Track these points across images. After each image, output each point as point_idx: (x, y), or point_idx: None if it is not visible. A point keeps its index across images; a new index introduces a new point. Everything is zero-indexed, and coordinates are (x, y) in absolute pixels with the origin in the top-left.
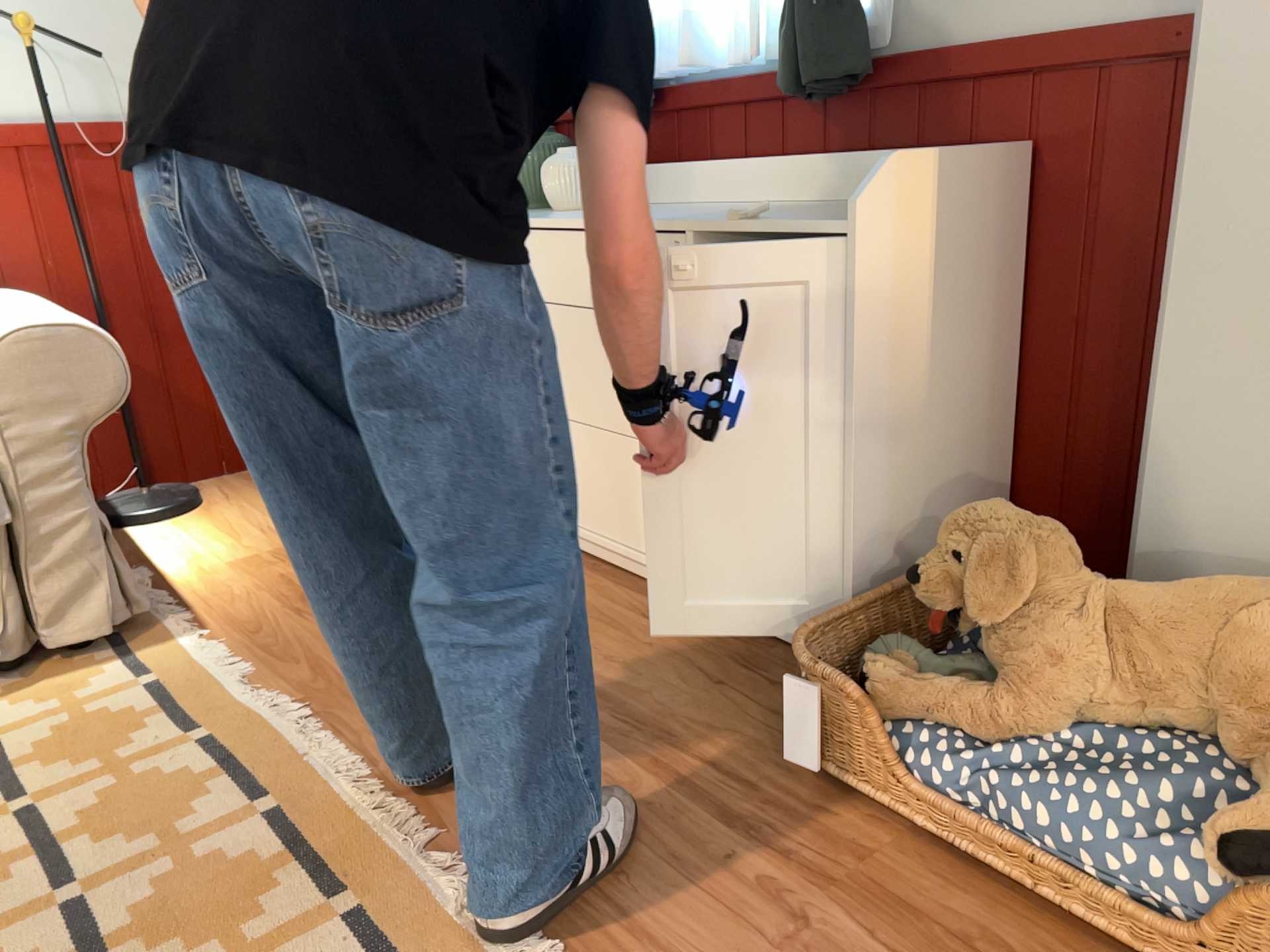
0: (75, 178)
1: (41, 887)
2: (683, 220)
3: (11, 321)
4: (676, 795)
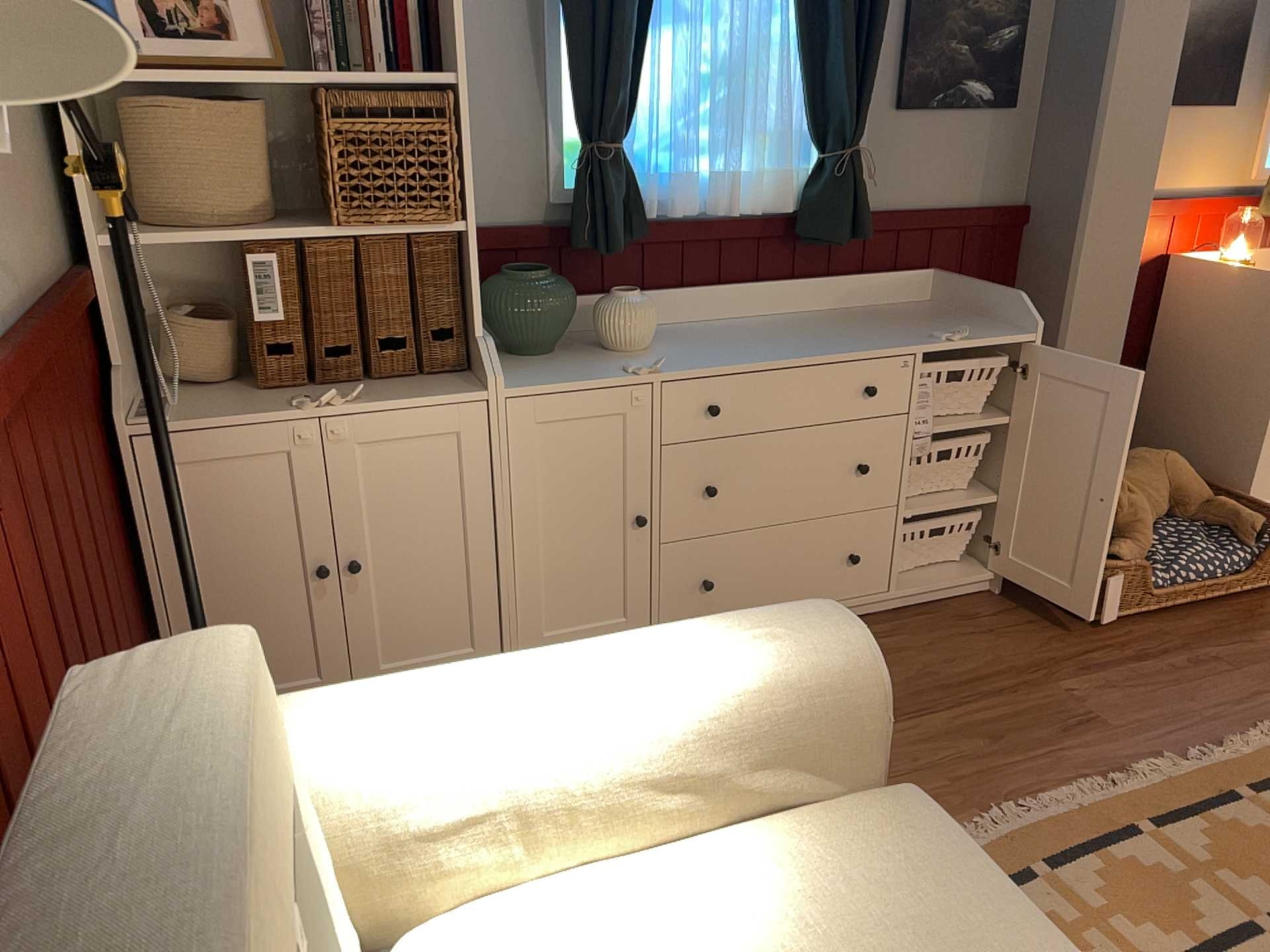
0: (3, 467)
1: (1261, 946)
2: (899, 345)
3: (750, 653)
4: (1116, 670)
